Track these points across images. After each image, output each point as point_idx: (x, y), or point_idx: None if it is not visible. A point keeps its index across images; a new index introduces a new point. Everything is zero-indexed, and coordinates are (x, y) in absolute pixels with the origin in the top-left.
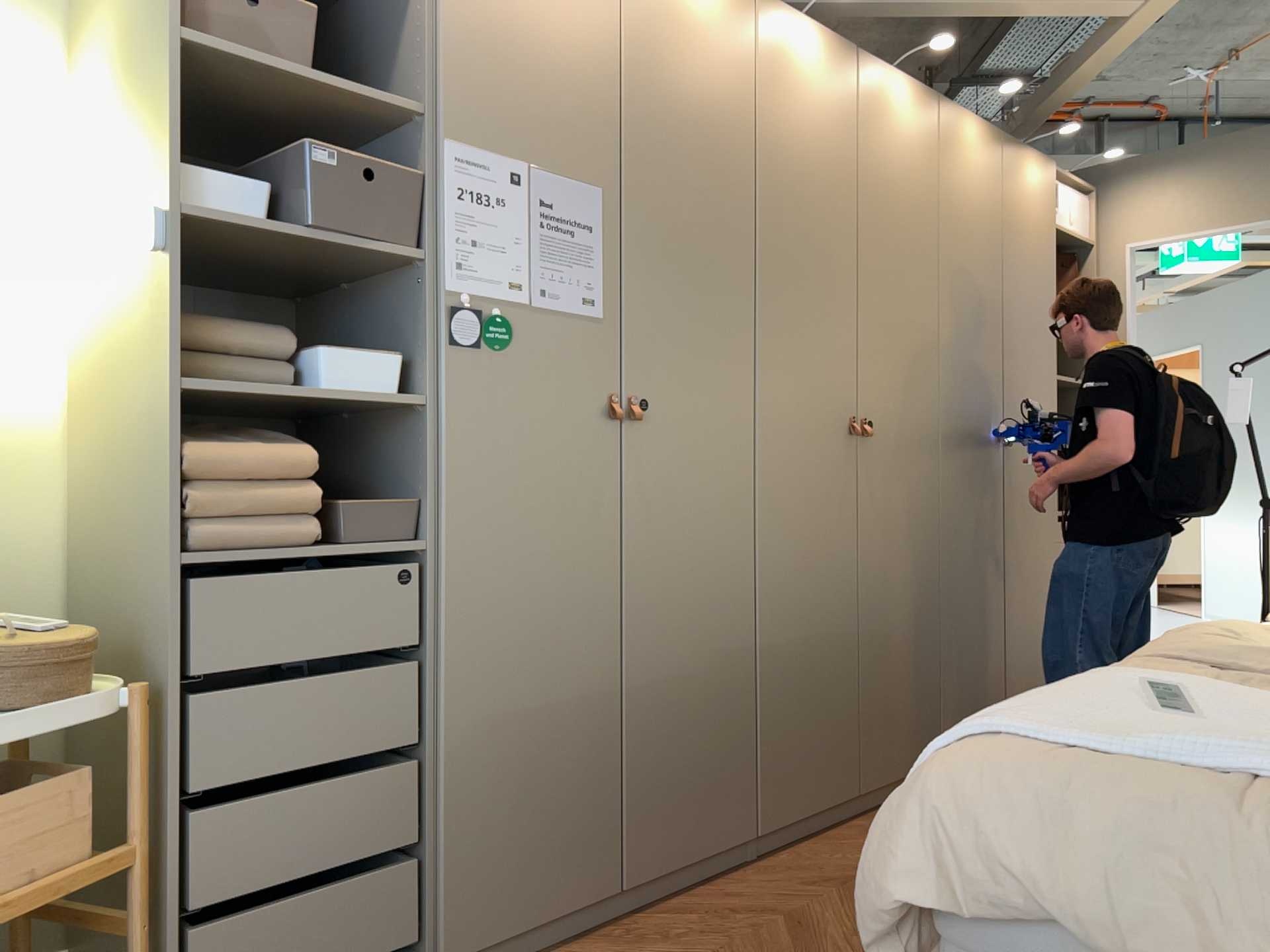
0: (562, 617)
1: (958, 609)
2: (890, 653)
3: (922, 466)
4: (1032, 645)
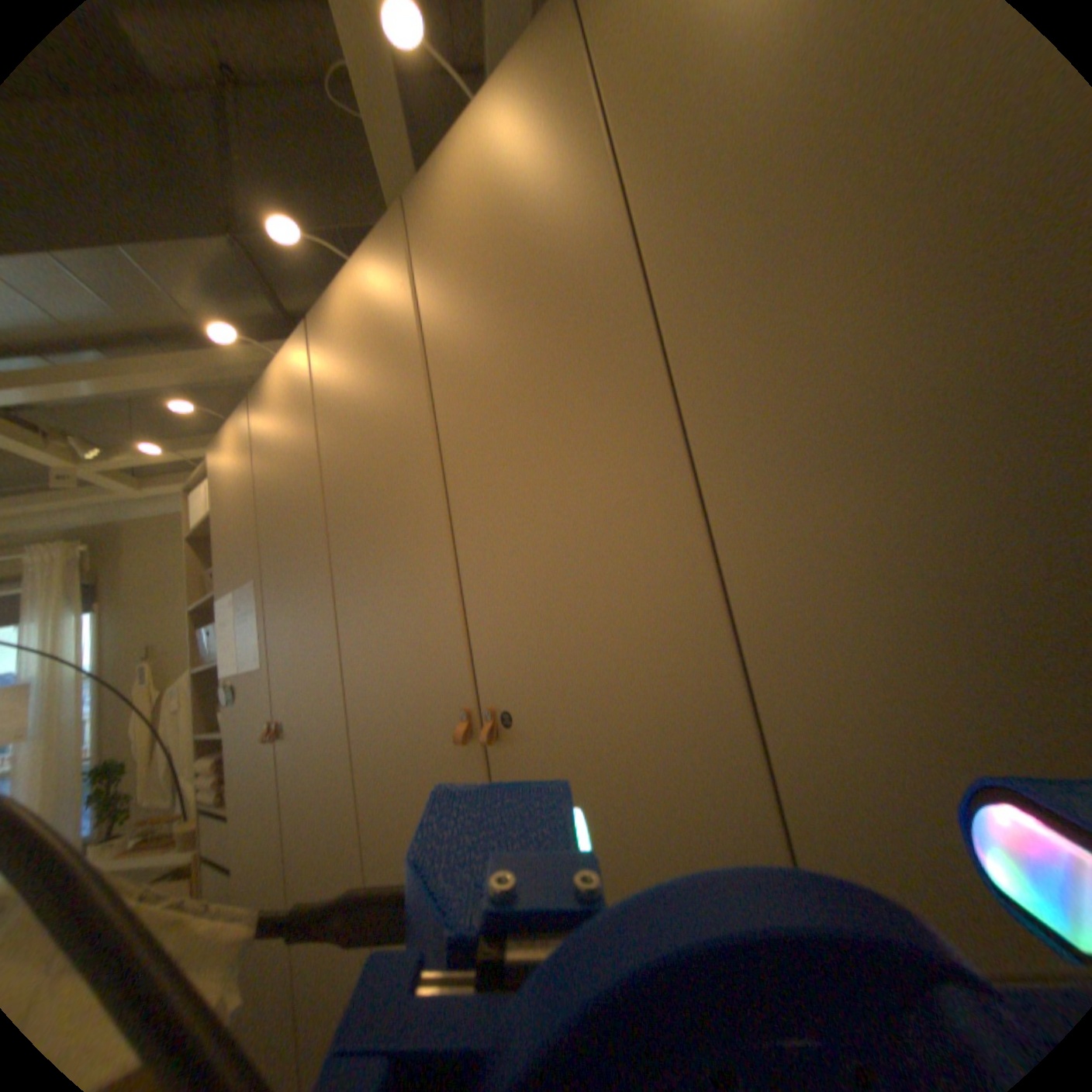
0: (263, 883)
1: None
2: None
3: (681, 812)
4: None
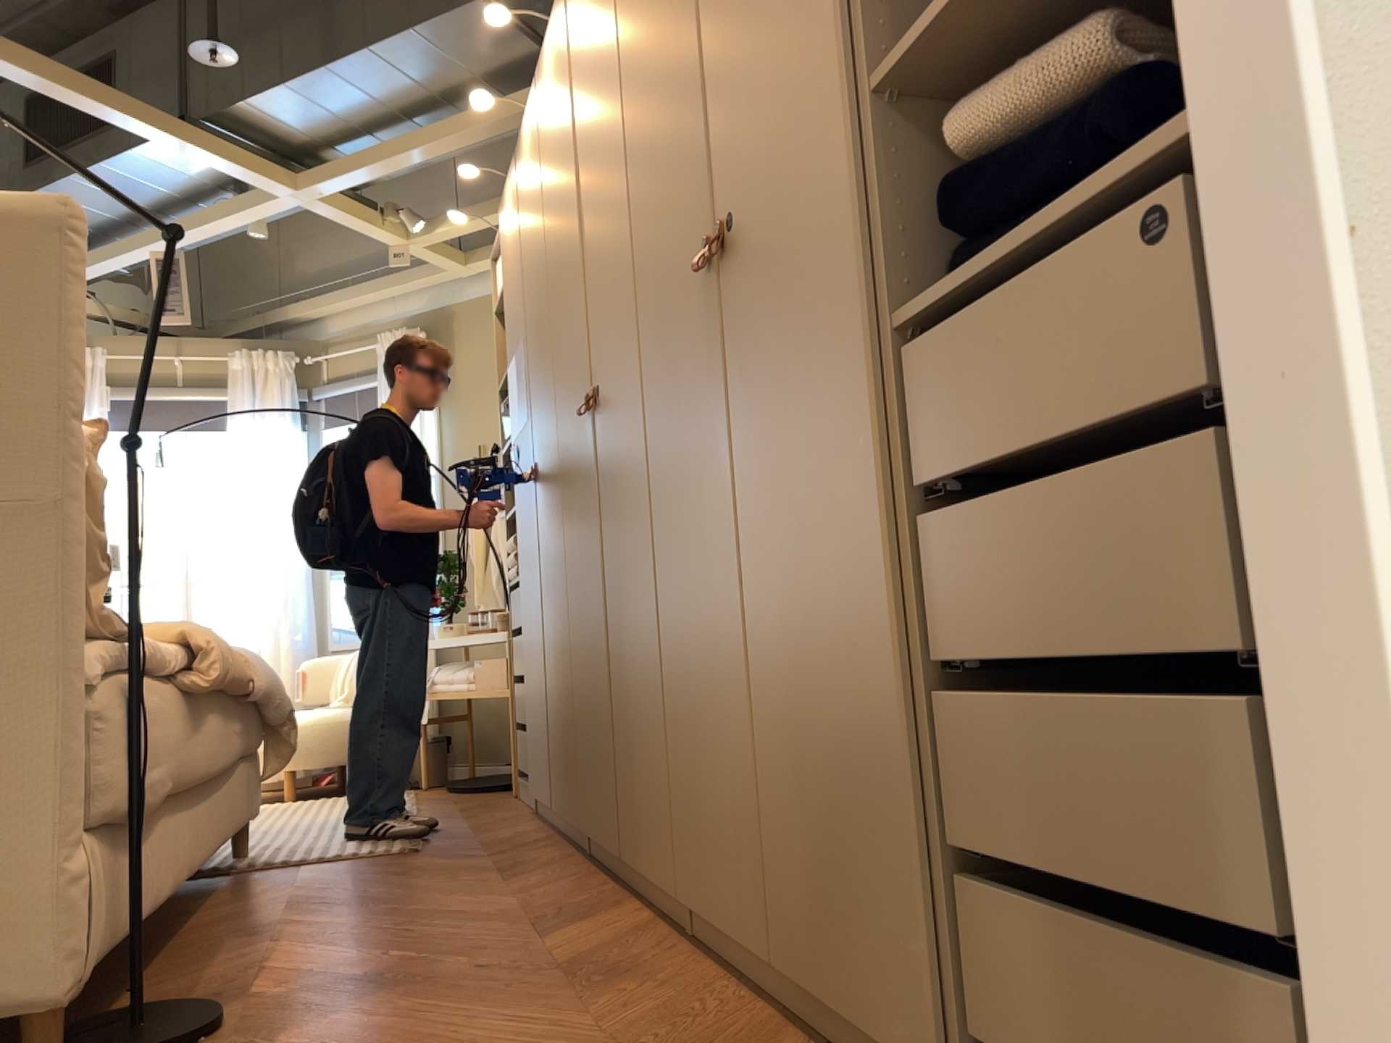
0: (535, 614)
1: (687, 637)
2: (632, 689)
3: (635, 409)
4: (834, 775)
